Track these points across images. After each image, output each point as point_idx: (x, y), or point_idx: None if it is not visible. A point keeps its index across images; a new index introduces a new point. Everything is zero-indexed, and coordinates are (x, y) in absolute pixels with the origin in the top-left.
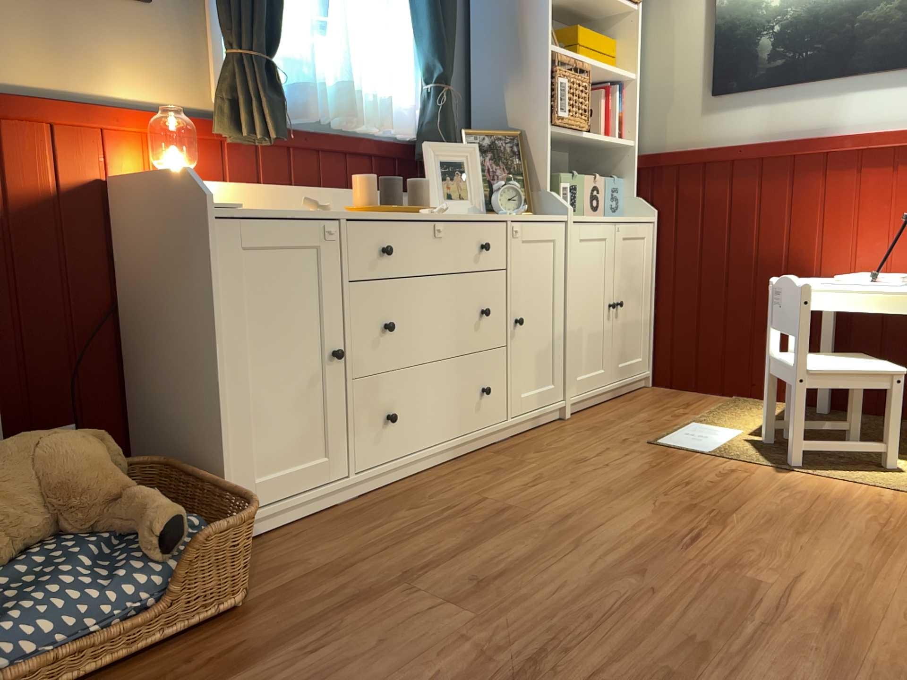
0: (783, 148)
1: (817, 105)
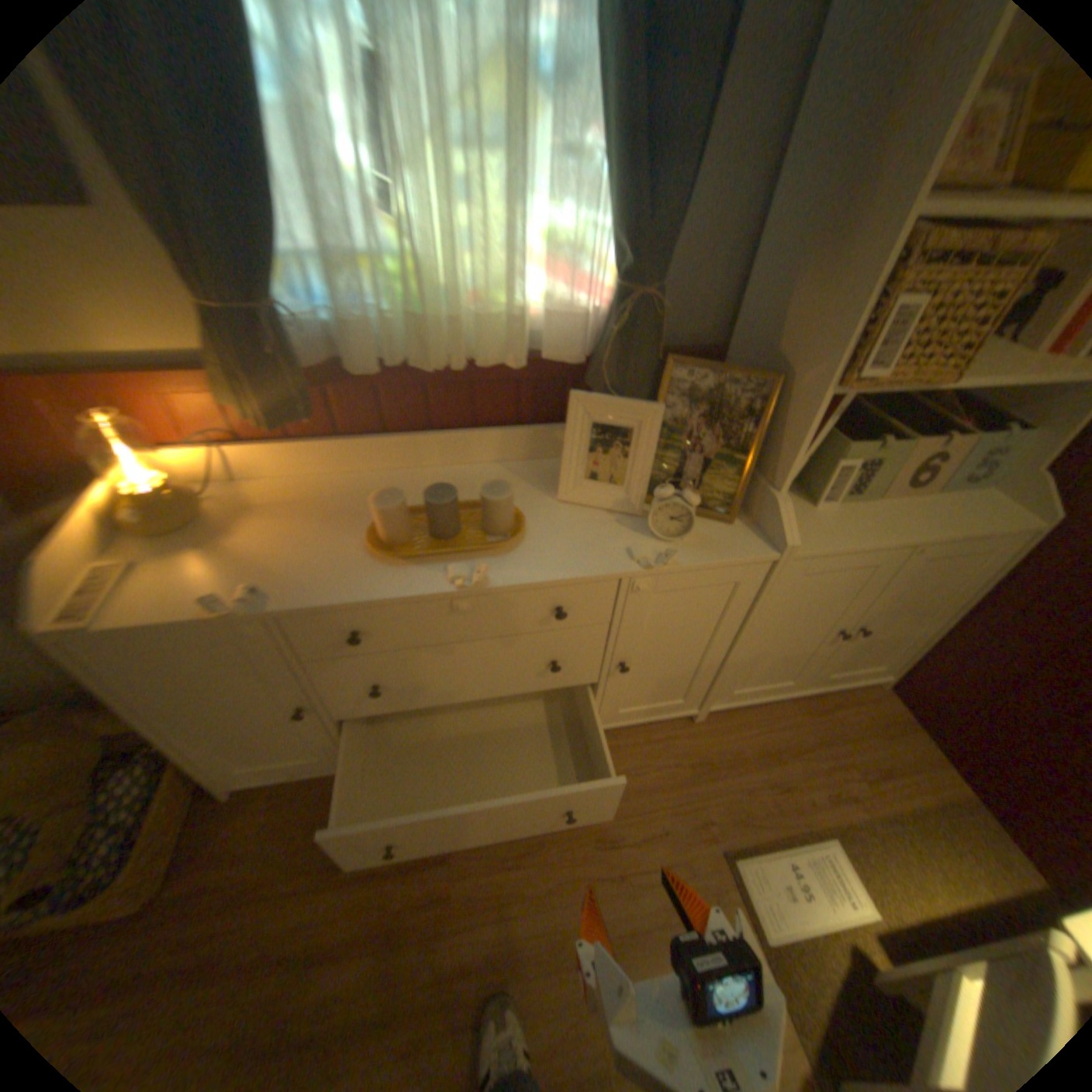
0: None
1: None
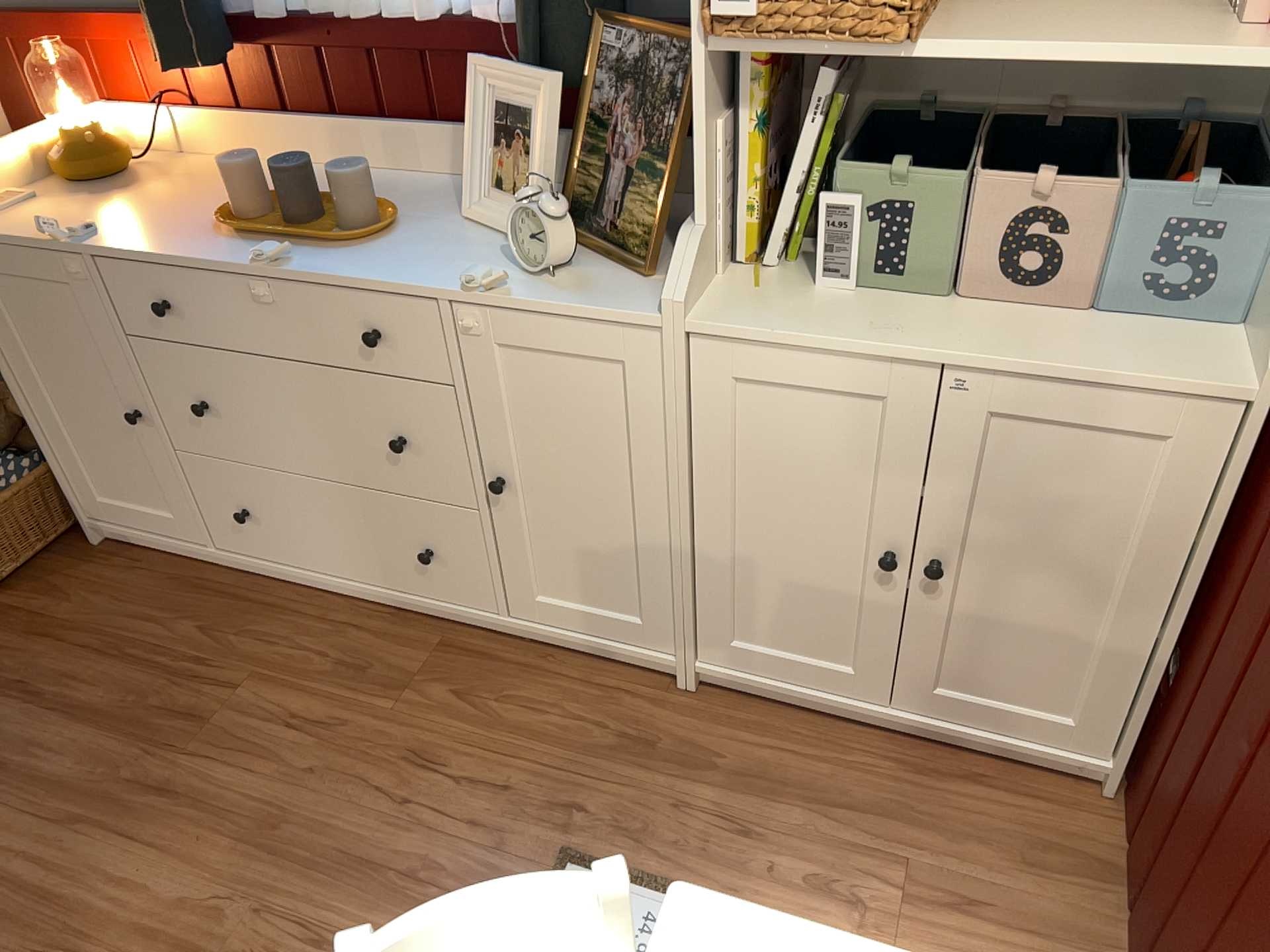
0: None
1: None
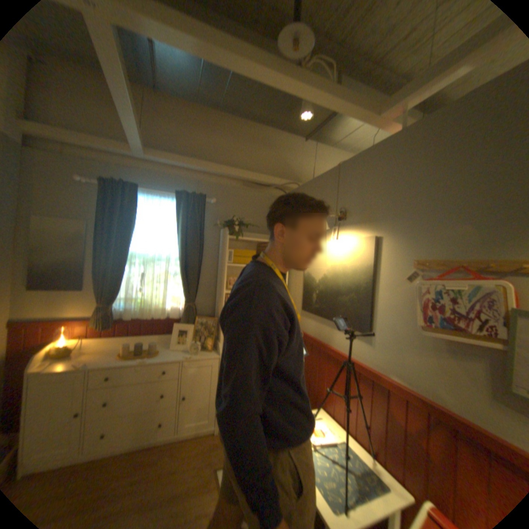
0: (316, 344)
1: (328, 330)
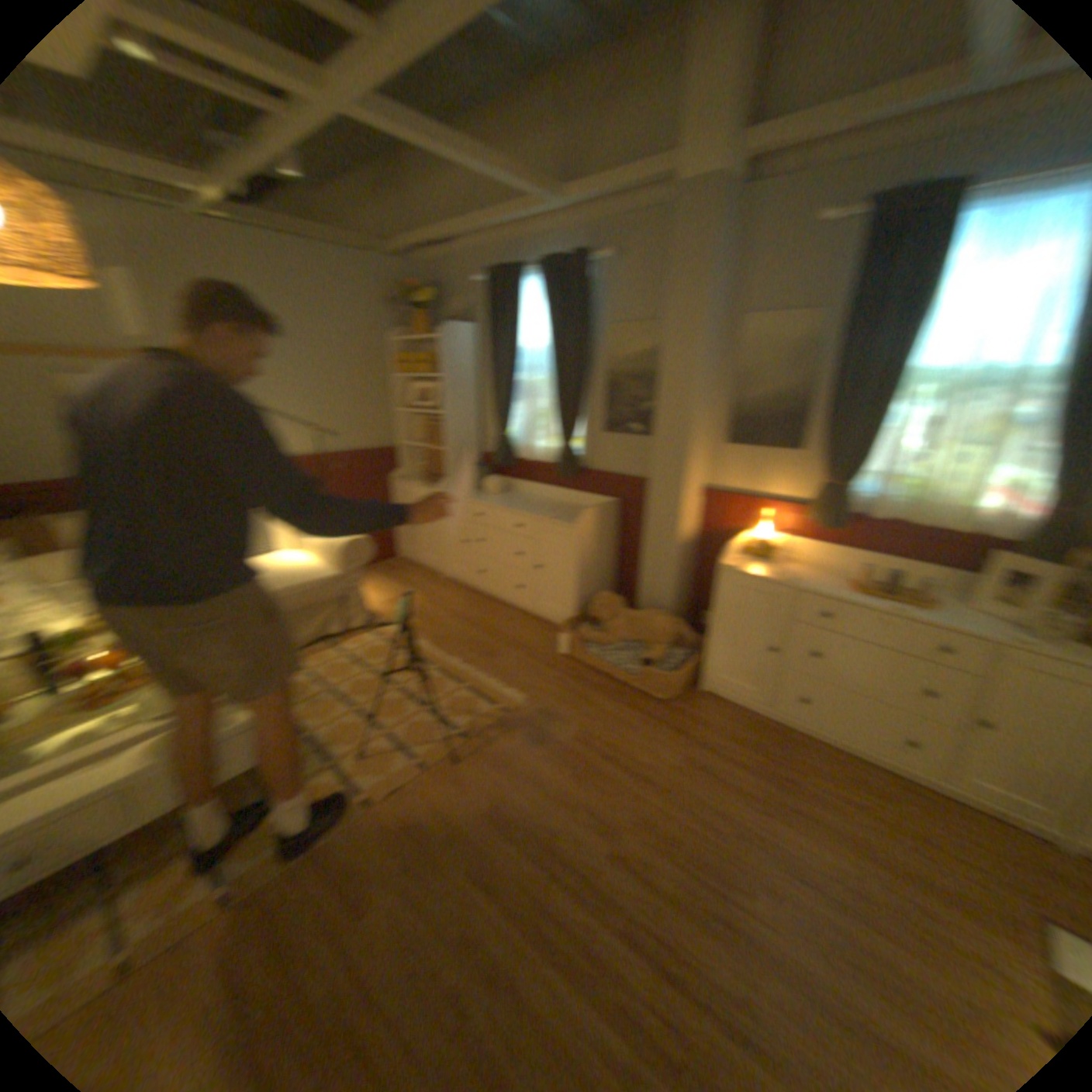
0: None
1: None
